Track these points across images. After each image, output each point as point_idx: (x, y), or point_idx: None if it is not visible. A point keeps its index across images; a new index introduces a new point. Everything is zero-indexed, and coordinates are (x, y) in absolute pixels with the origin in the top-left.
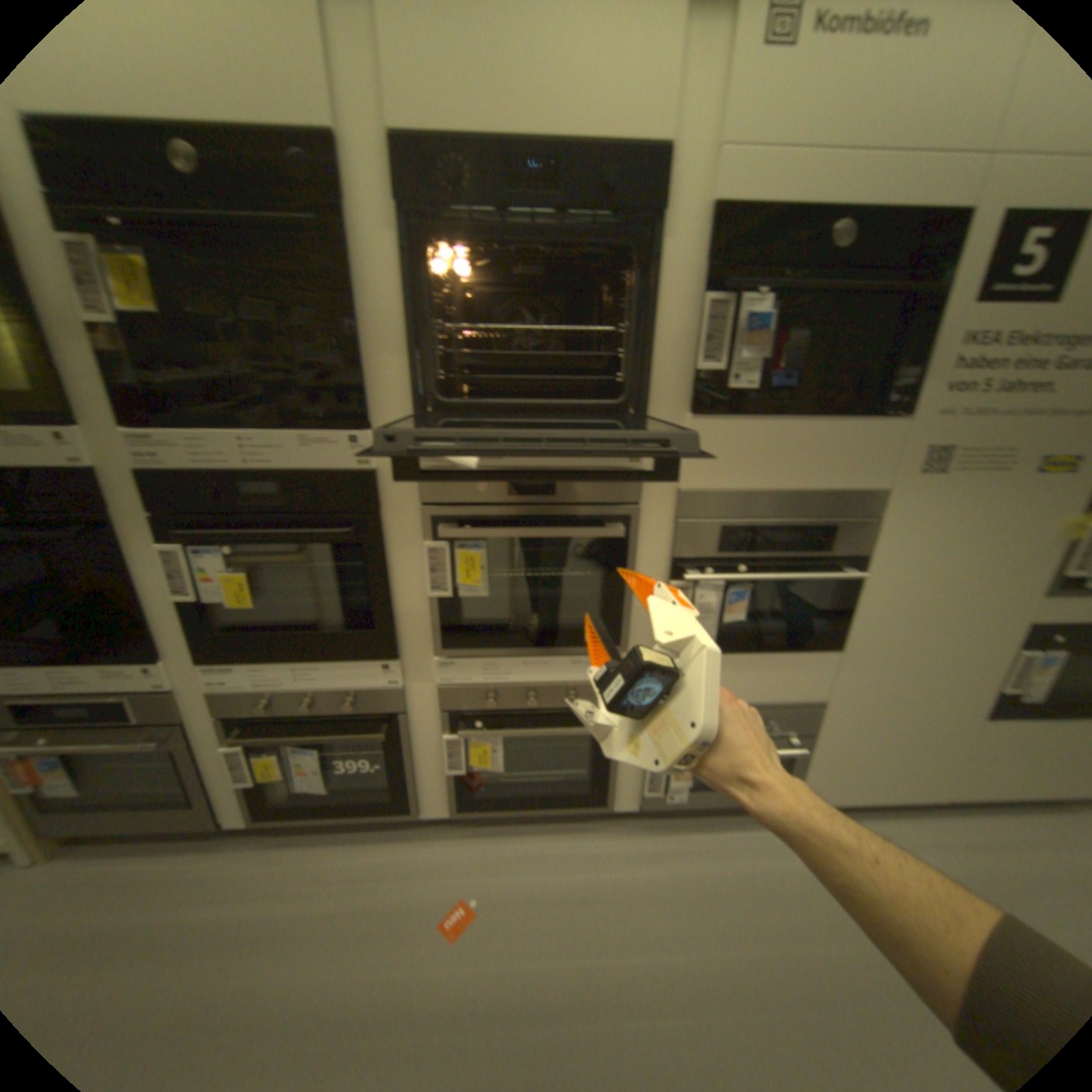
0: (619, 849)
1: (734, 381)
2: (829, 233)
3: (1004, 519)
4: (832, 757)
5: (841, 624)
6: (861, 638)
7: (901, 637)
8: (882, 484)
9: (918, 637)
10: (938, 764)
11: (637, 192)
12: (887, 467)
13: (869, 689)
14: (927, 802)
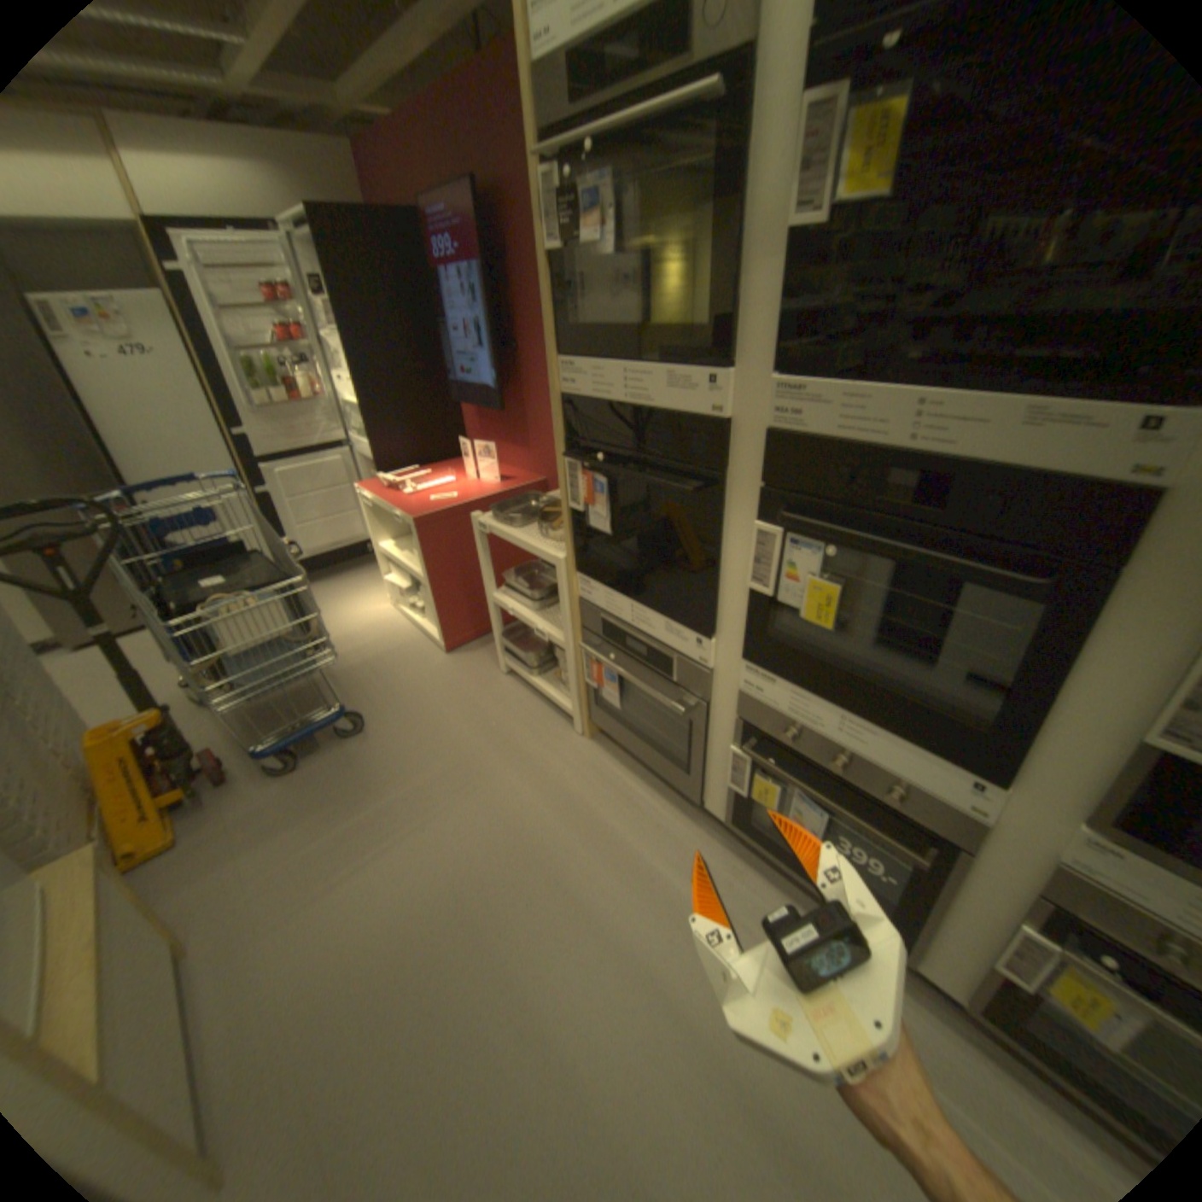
0: None
1: None
2: None
3: None
4: None
5: None
6: None
7: None
8: None
9: None
10: None
11: None
12: None
13: None
14: None
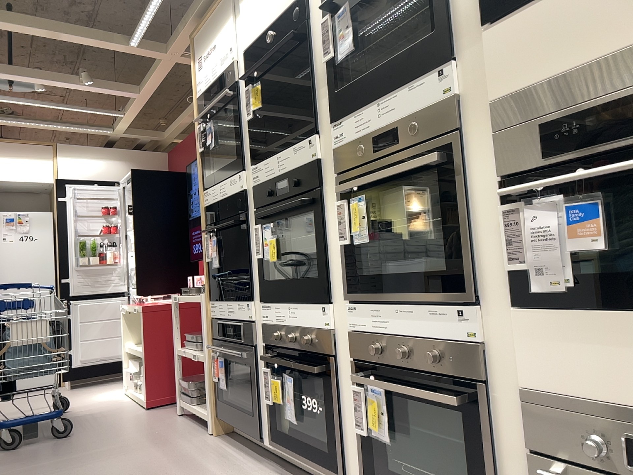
0: None
1: None
2: None
3: None
4: None
5: None
6: None
7: None
8: None
9: None
10: None
11: None
12: None
13: None
14: None
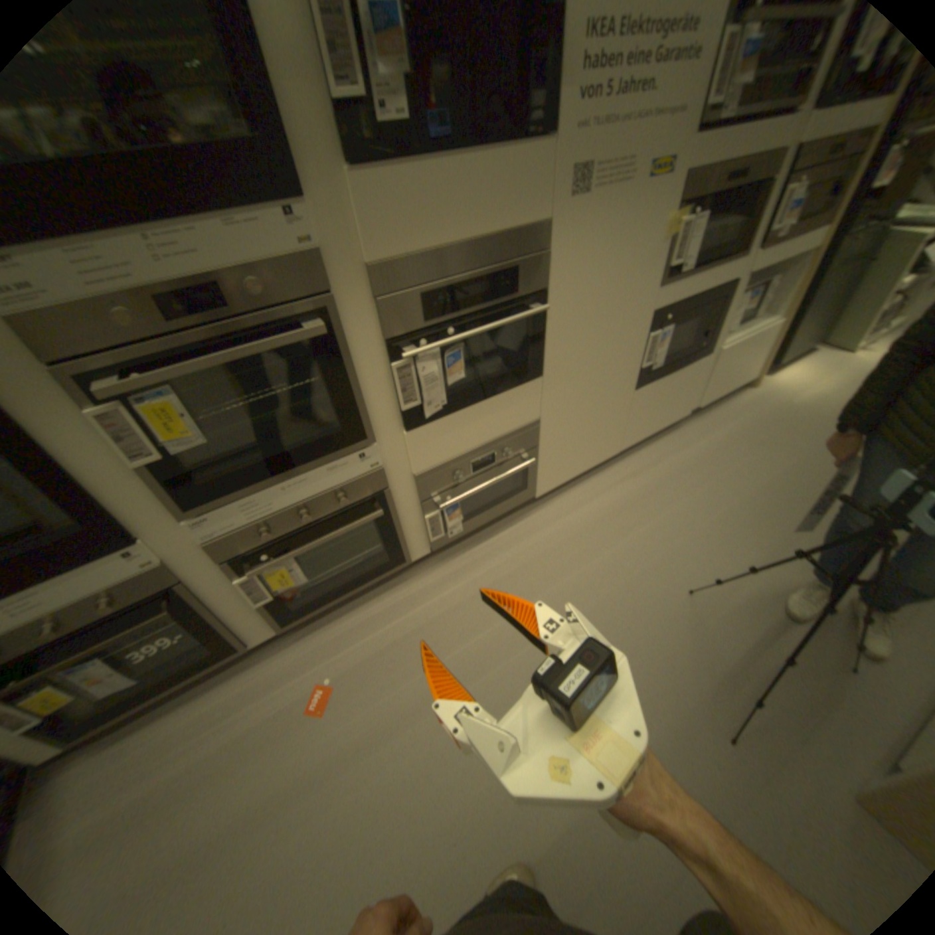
0: (422, 584)
1: (378, 111)
2: None
3: (629, 229)
4: (547, 455)
5: (534, 354)
6: (550, 361)
7: (575, 351)
8: (542, 215)
9: (586, 346)
10: (608, 431)
11: None
12: (543, 195)
13: (561, 397)
14: (605, 458)
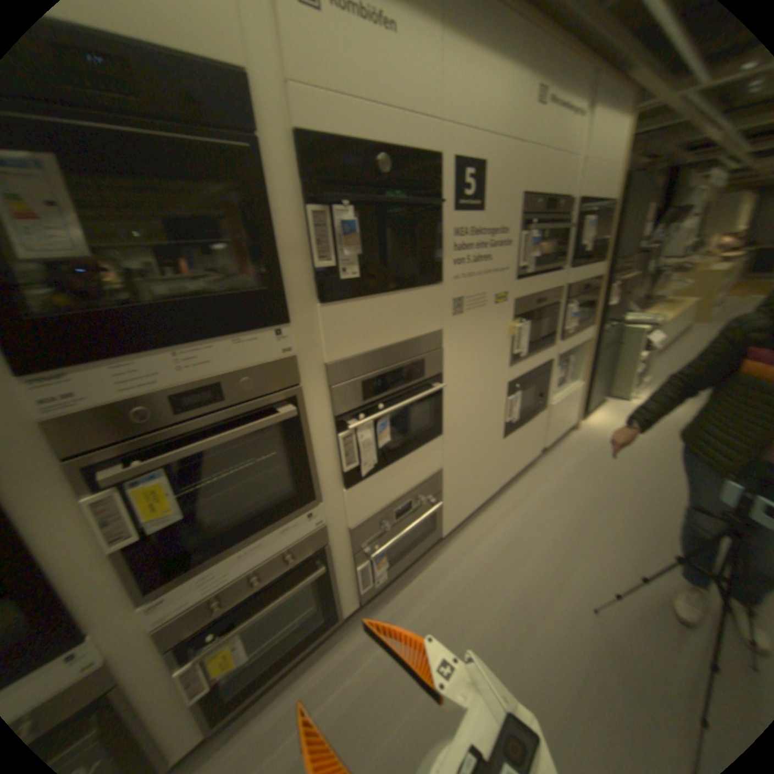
0: (352, 644)
1: (339, 273)
2: (372, 163)
3: (486, 333)
4: (448, 498)
5: (435, 418)
6: (446, 422)
7: (462, 413)
8: (435, 327)
9: (468, 410)
10: (489, 473)
11: (220, 109)
12: (435, 316)
13: (455, 449)
14: (489, 495)
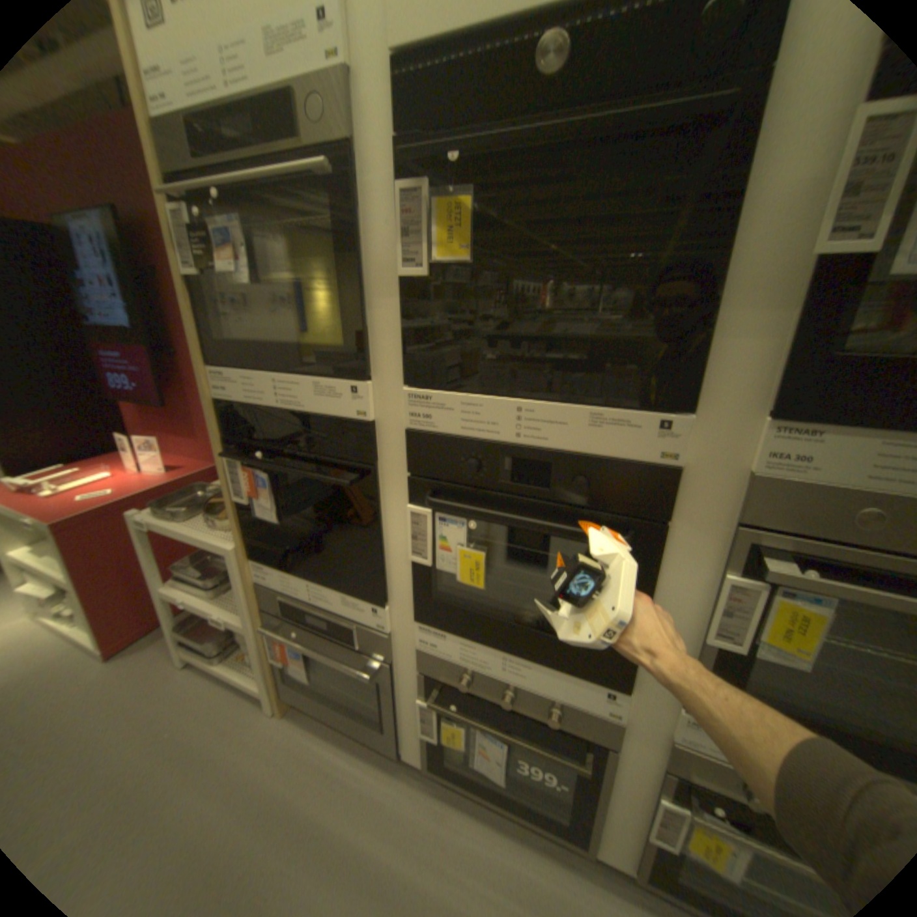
0: None
1: None
2: None
3: None
4: None
5: None
6: None
7: None
8: None
9: None
10: None
11: None
12: None
13: None
14: None
